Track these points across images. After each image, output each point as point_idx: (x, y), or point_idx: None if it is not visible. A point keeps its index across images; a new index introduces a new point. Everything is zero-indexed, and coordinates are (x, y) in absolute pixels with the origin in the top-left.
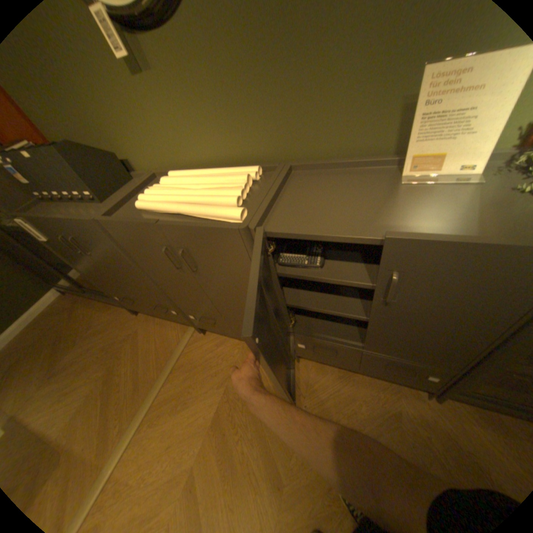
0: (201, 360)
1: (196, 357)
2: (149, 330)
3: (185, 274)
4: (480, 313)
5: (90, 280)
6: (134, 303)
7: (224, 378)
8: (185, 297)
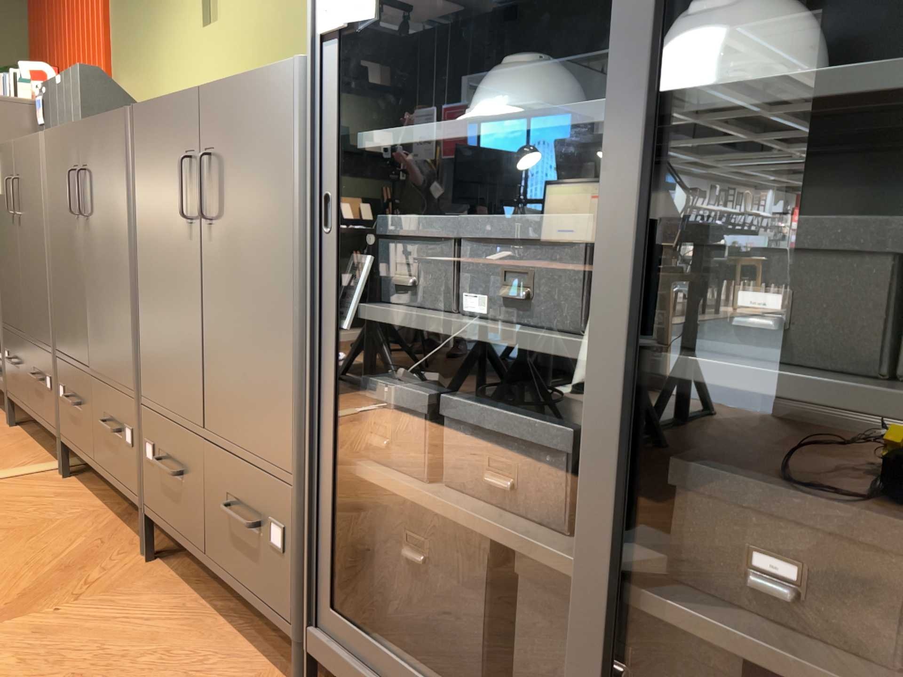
0: (6, 499)
1: (7, 494)
2: (0, 445)
3: (79, 233)
4: (269, 221)
5: (5, 320)
6: (20, 365)
7: (2, 529)
8: (68, 311)
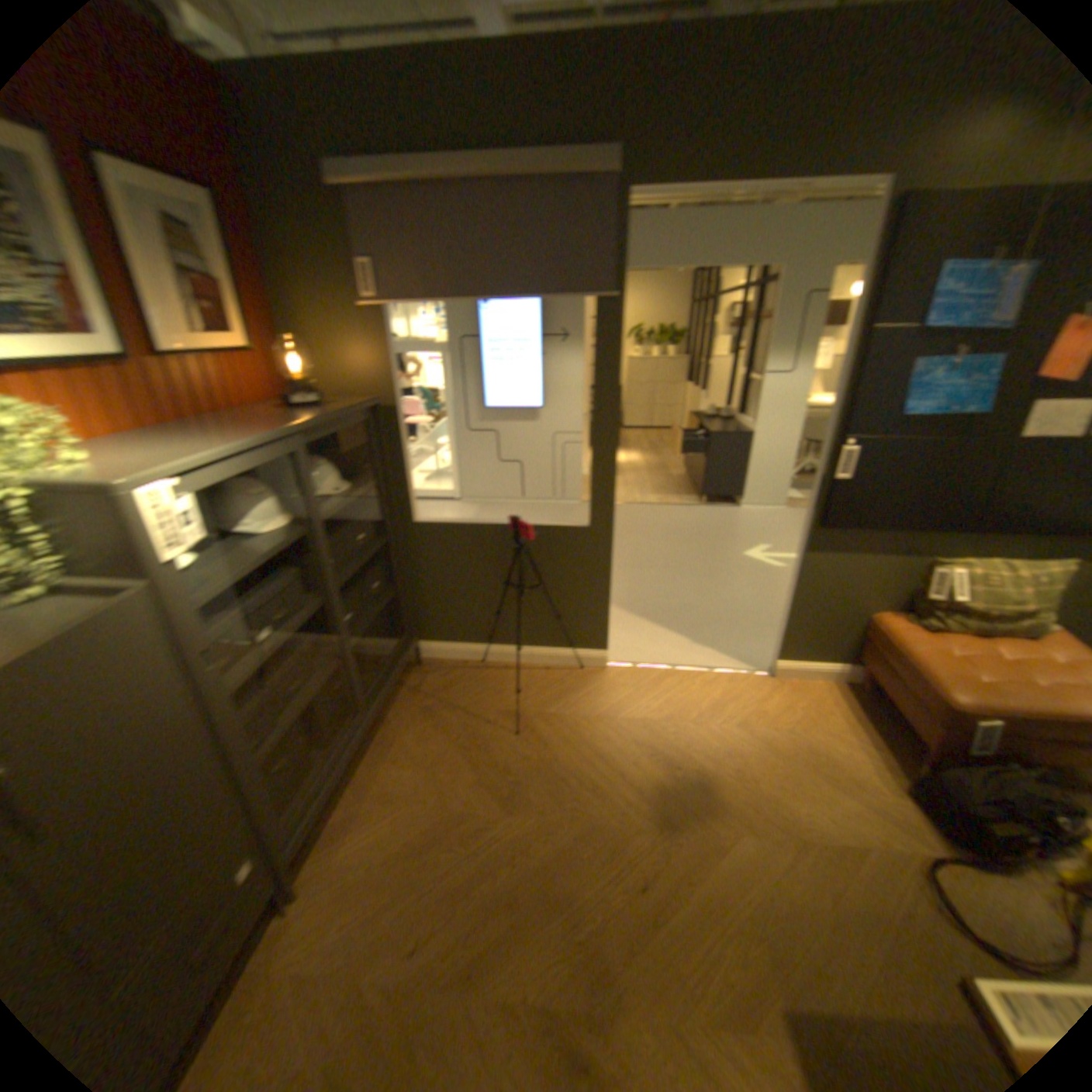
0: None
1: None
2: None
3: None
4: (160, 716)
5: None
6: None
7: None
8: None
